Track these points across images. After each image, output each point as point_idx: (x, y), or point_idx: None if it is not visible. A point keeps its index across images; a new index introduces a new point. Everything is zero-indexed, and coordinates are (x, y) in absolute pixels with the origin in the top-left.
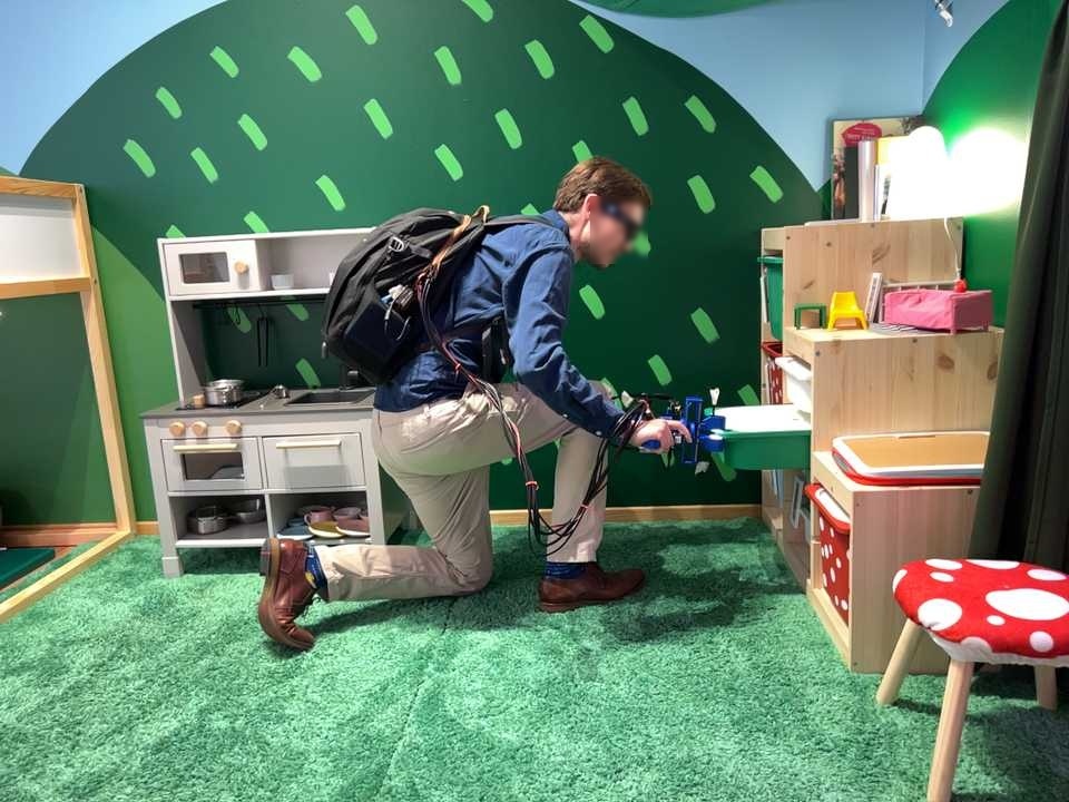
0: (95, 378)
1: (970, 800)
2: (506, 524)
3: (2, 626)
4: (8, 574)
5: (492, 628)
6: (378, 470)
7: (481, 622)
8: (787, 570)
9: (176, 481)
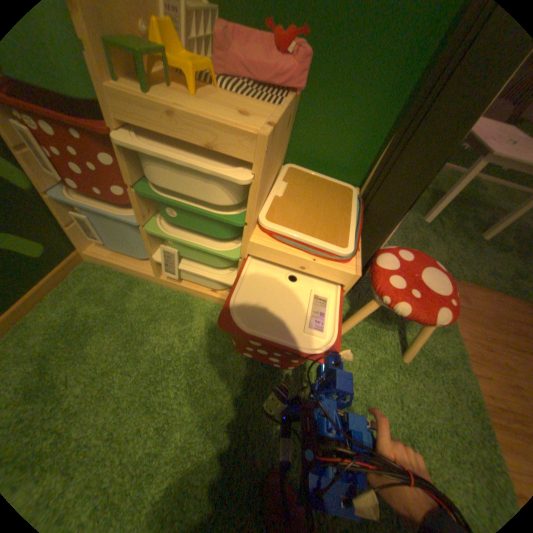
0: None
1: (399, 346)
2: None
3: None
4: None
5: None
6: None
7: None
8: (183, 293)
9: None
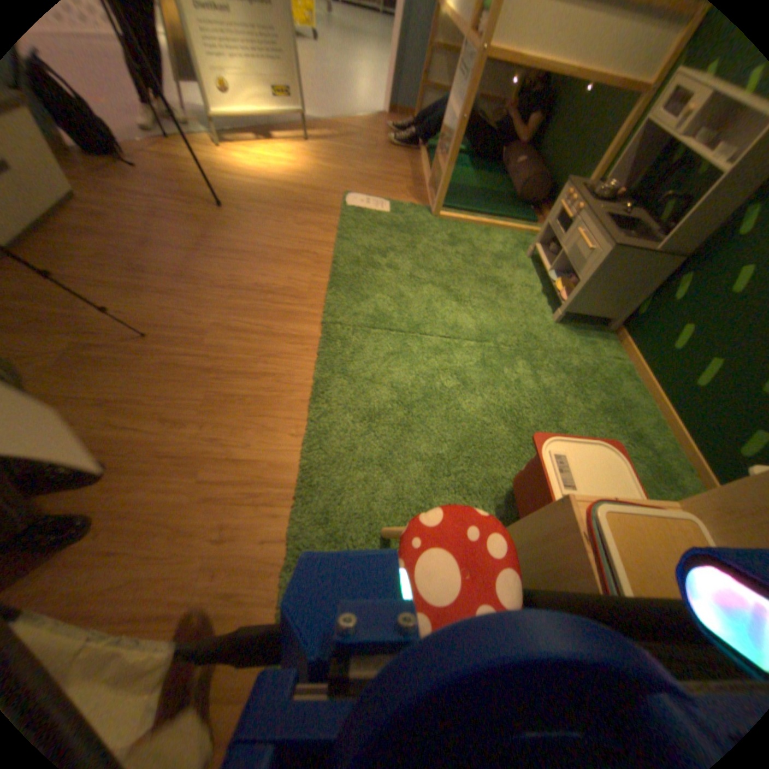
0: (606, 153)
1: None
2: (639, 372)
3: (478, 226)
4: (514, 217)
5: (512, 365)
6: (591, 278)
7: (518, 360)
8: None
9: (559, 220)
